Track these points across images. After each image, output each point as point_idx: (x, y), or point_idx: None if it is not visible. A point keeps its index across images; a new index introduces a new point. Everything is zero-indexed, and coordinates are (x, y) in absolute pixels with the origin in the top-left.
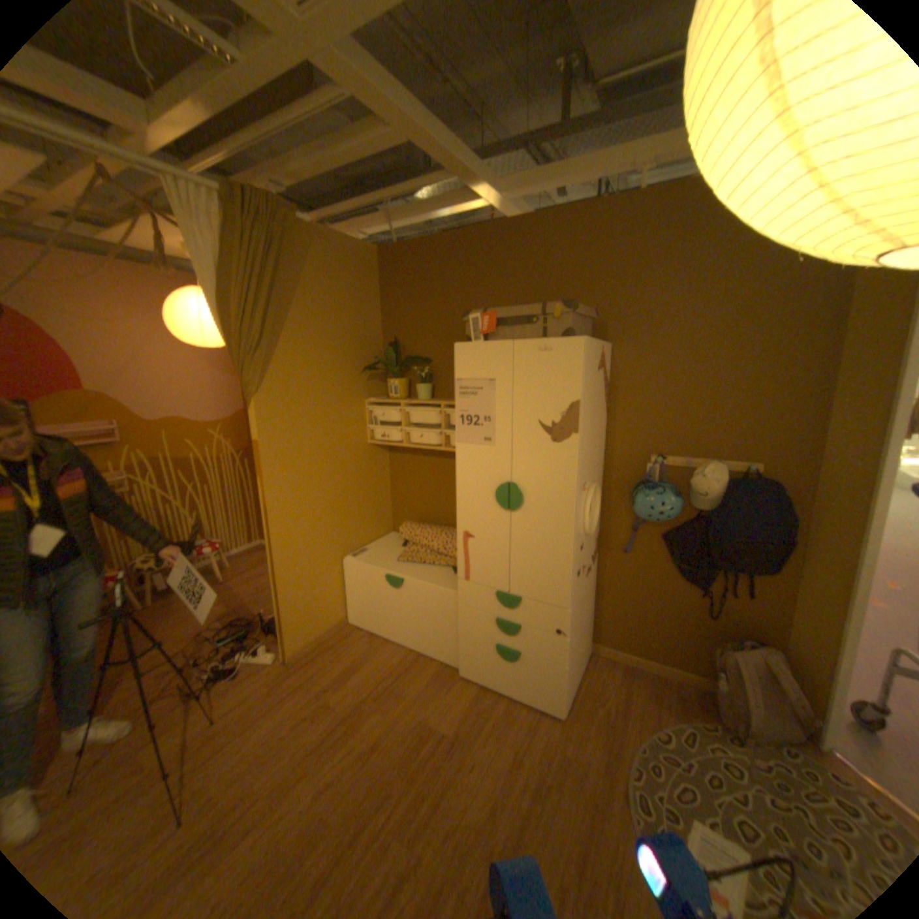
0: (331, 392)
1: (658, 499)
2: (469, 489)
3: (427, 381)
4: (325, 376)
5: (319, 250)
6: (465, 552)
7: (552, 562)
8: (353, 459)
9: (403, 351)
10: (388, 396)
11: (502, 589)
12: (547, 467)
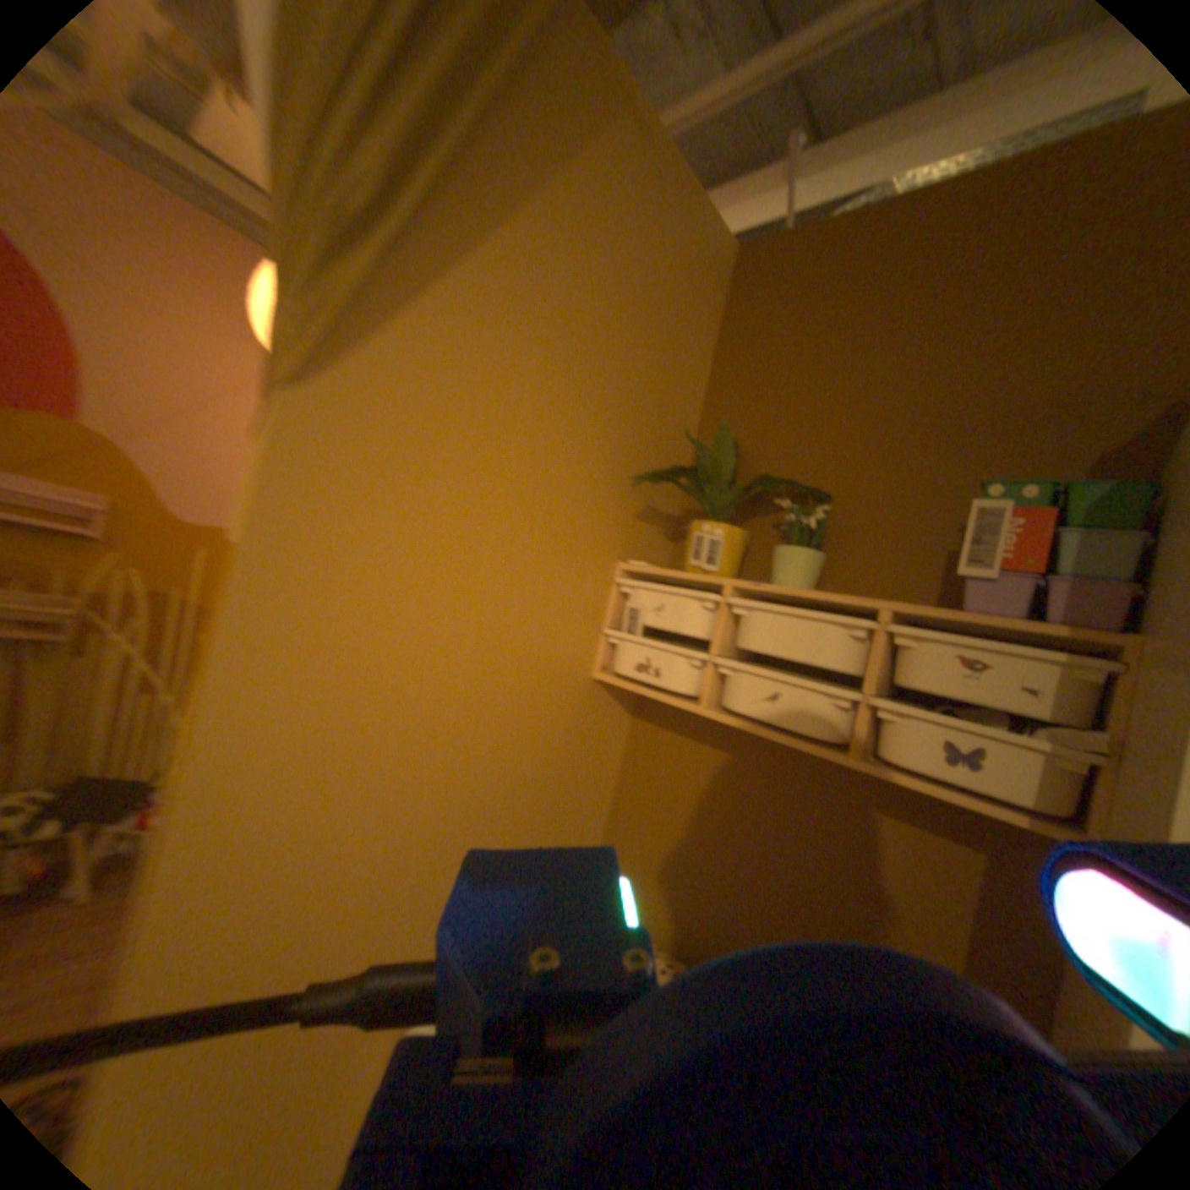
0: (547, 501)
1: None
2: None
3: (818, 541)
4: (544, 450)
5: (629, 149)
6: None
7: None
8: (546, 707)
9: (749, 469)
10: (686, 564)
11: None
12: None
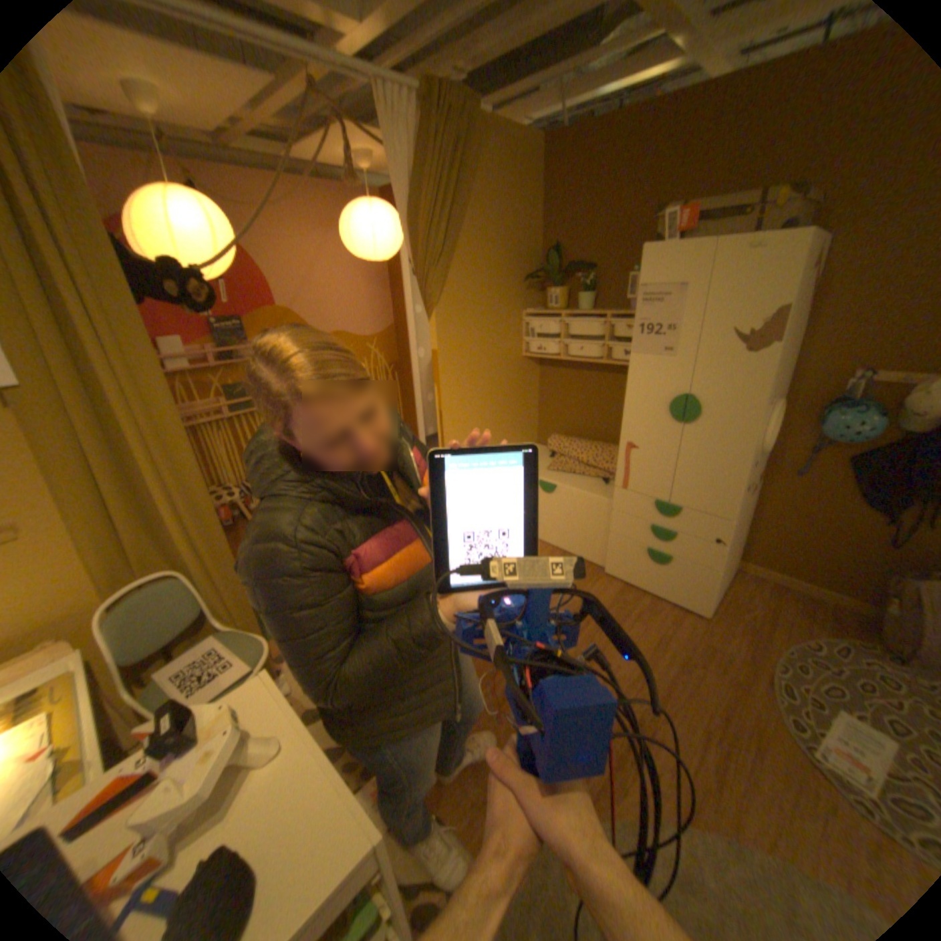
0: (494, 302)
1: (859, 418)
2: (640, 400)
3: (591, 287)
4: (490, 285)
5: (491, 144)
6: (626, 461)
7: (723, 475)
8: (509, 371)
9: (565, 255)
10: (546, 305)
11: (662, 498)
12: (736, 378)
